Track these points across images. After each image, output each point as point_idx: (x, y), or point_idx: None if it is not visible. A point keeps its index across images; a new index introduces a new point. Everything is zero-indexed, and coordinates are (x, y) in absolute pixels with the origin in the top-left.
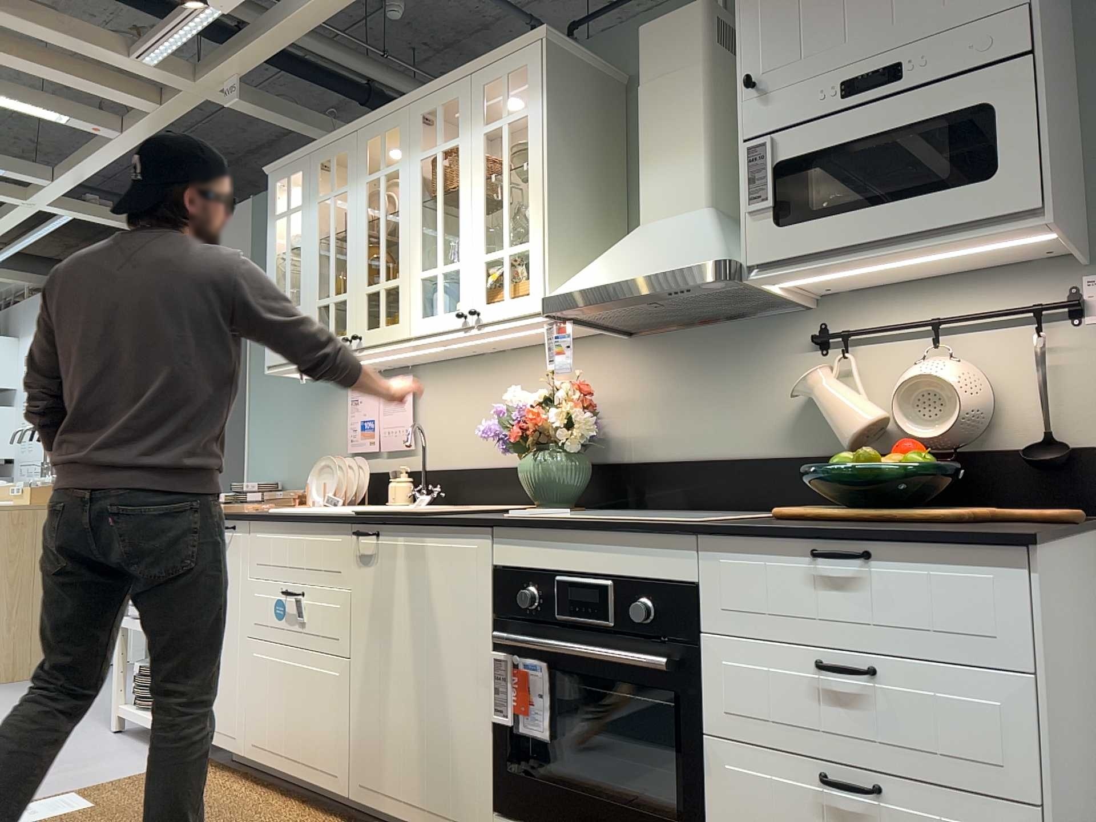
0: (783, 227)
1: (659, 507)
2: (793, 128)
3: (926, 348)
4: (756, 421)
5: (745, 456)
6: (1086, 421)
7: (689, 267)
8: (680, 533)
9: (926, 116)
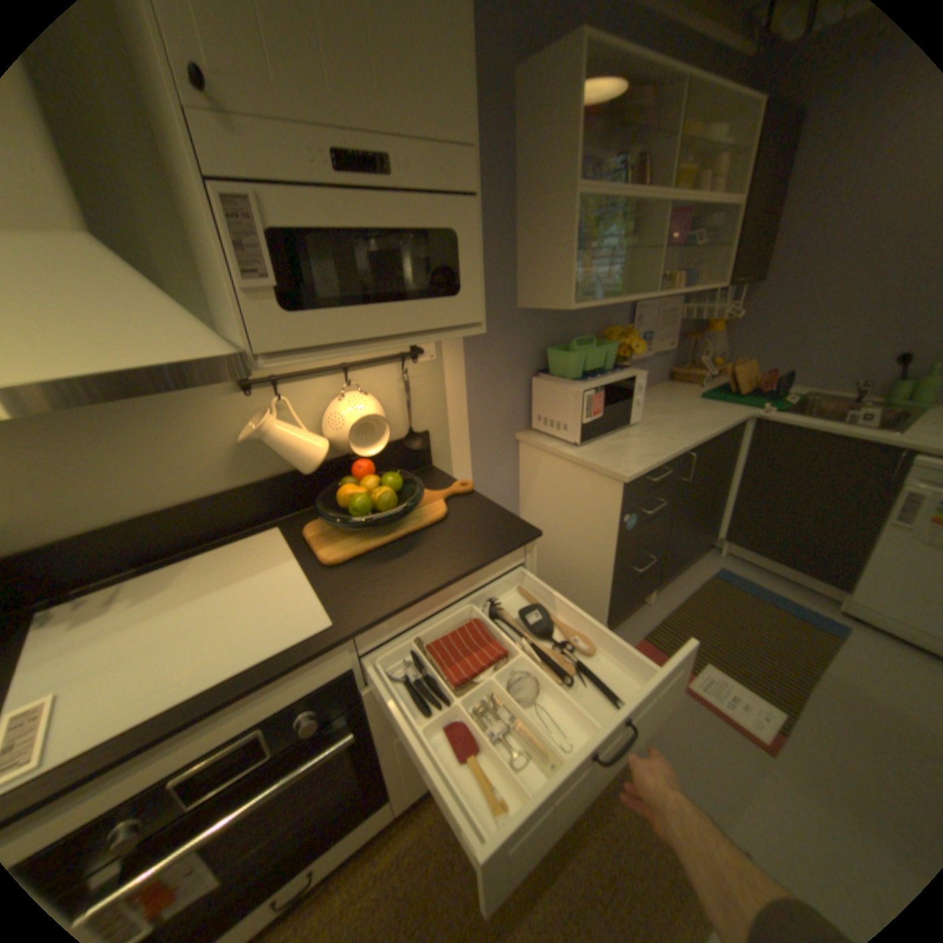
0: (293, 312)
1: (88, 582)
2: (272, 181)
3: (334, 383)
4: (190, 466)
5: (188, 499)
6: (423, 418)
7: (188, 363)
8: (333, 647)
9: (415, 224)
